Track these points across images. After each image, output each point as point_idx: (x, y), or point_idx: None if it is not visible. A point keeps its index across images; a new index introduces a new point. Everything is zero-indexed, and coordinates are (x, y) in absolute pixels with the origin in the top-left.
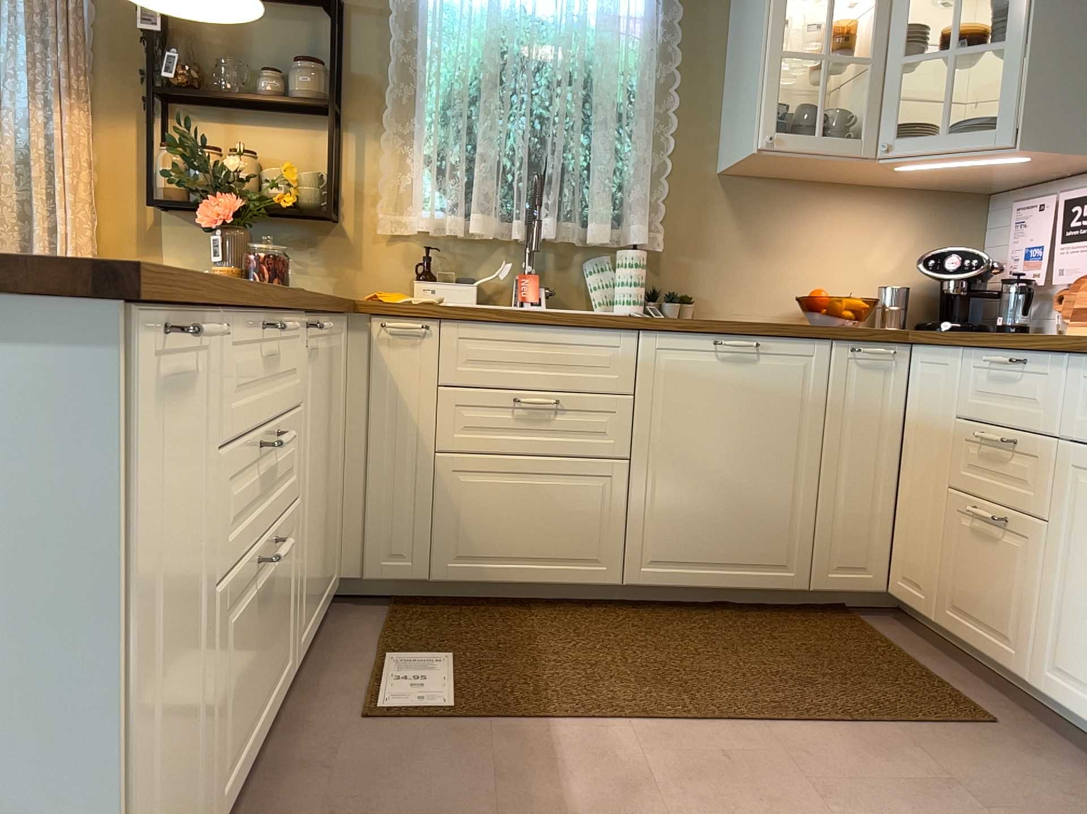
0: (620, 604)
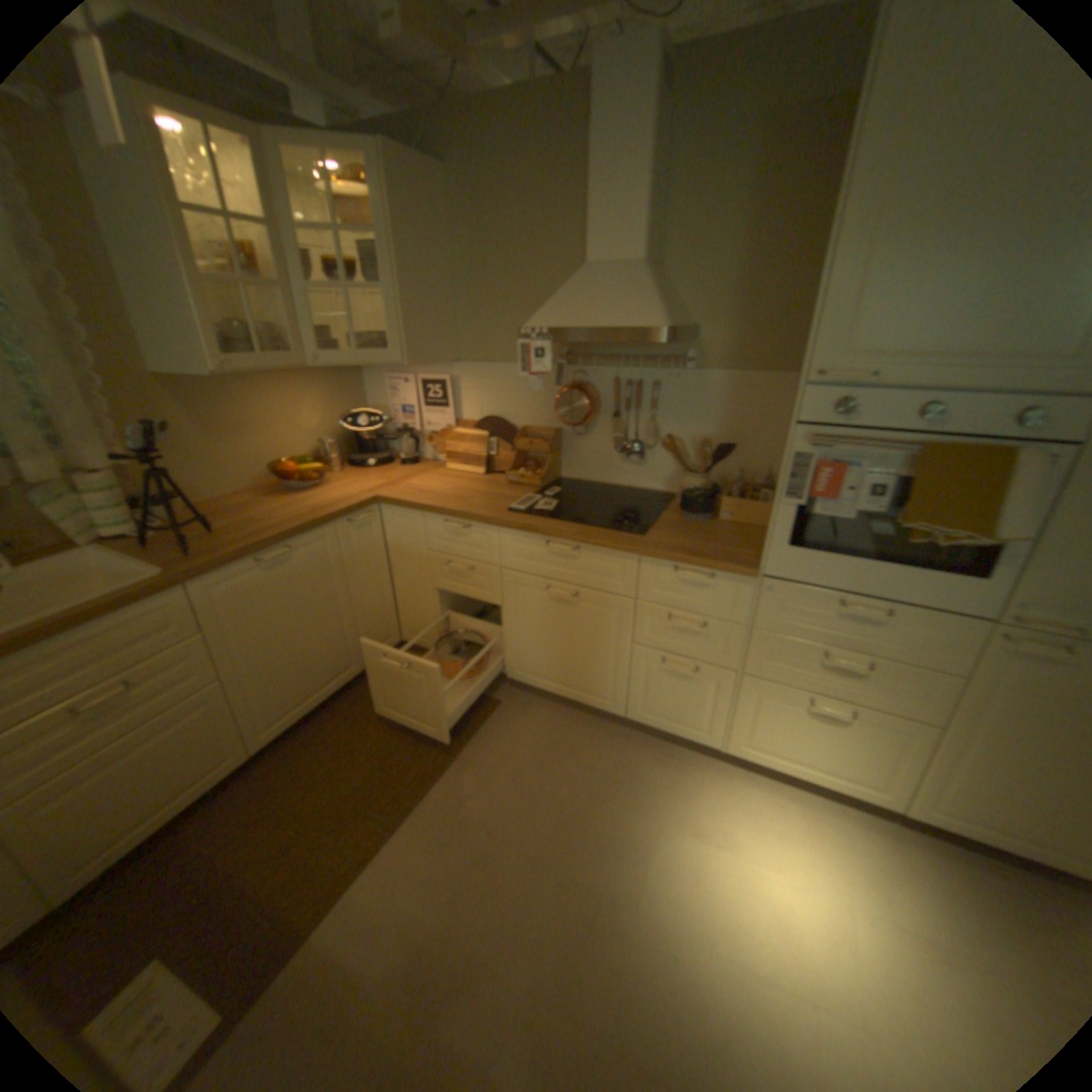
0: (244, 765)
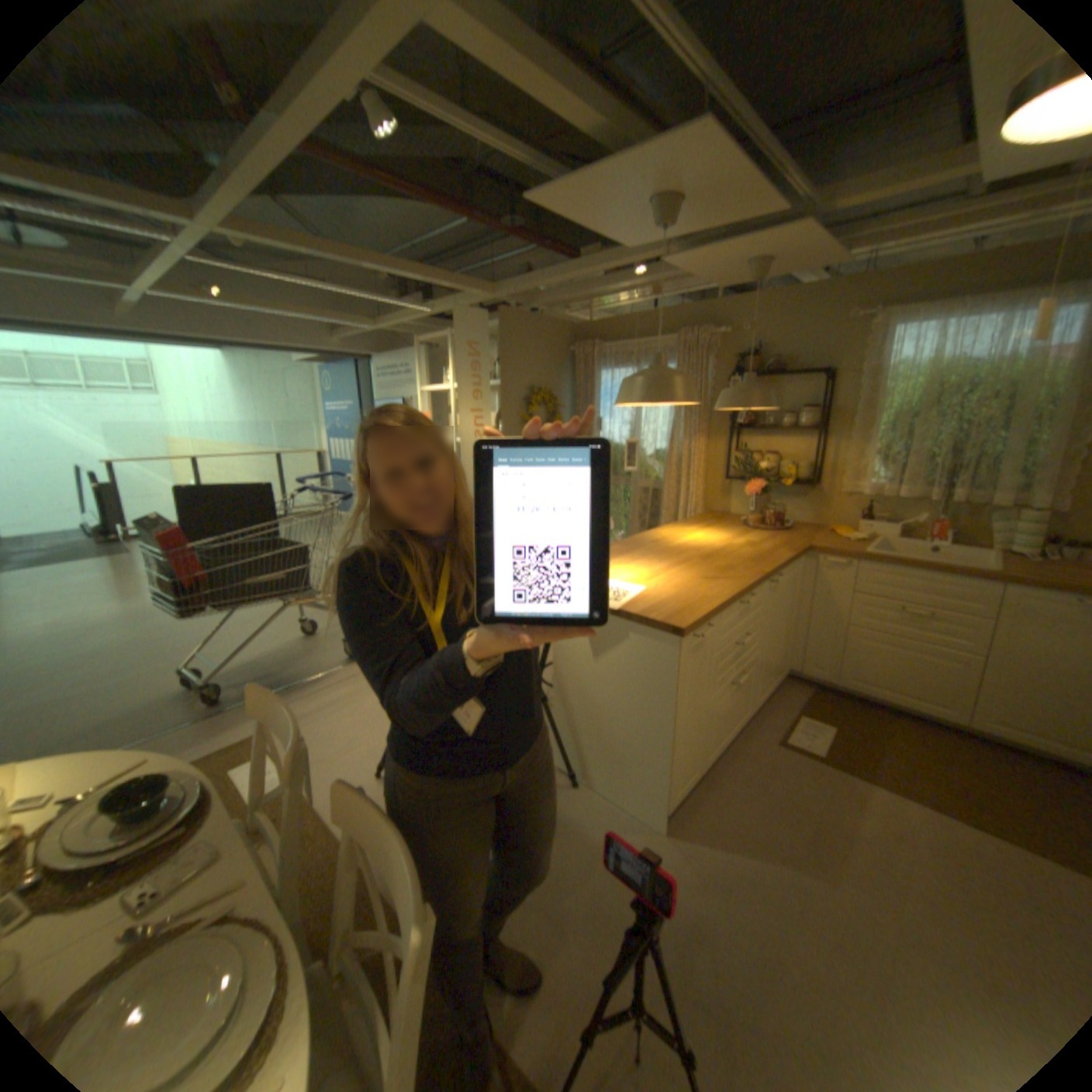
0: (969, 736)
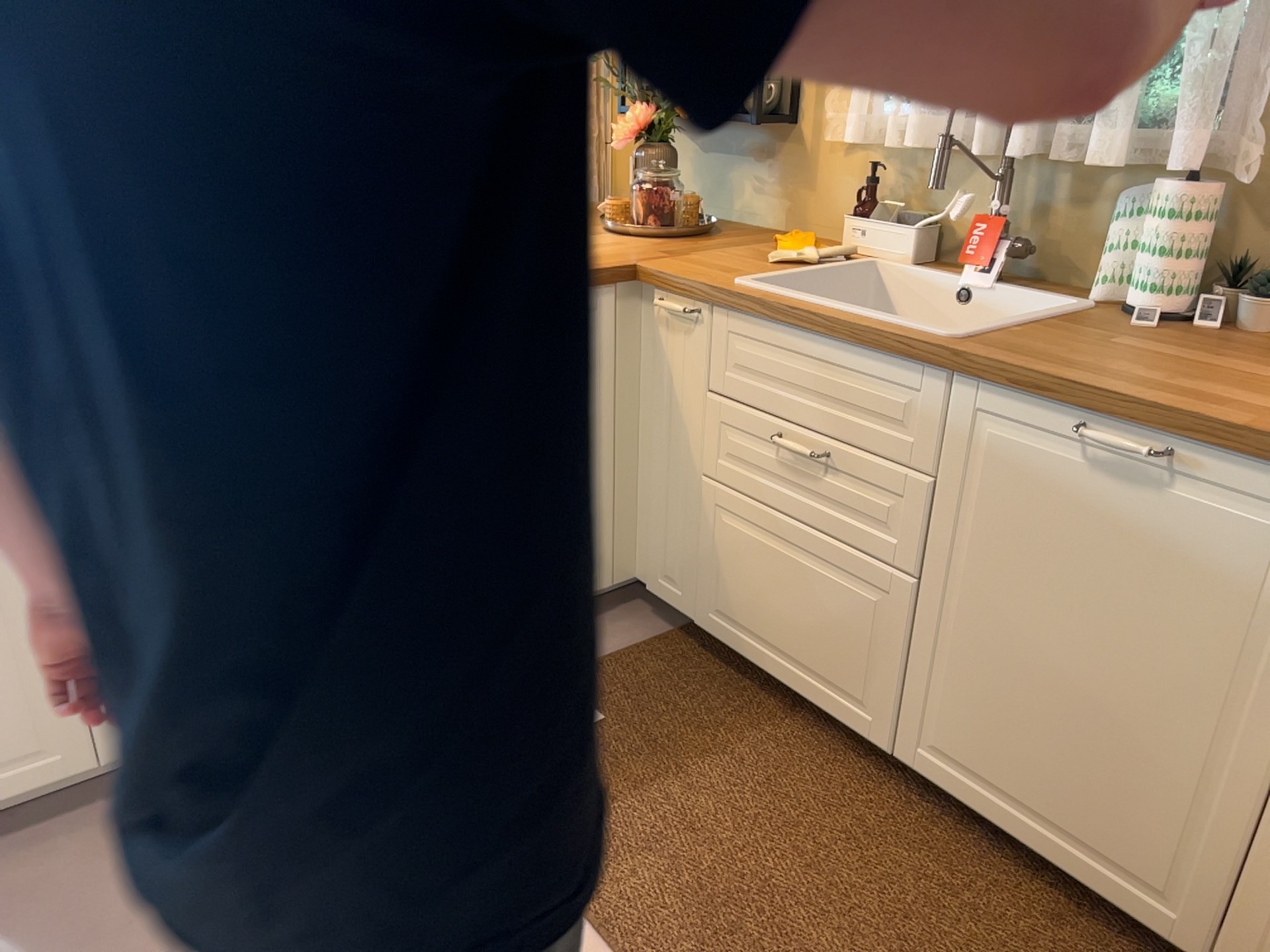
0: (913, 776)
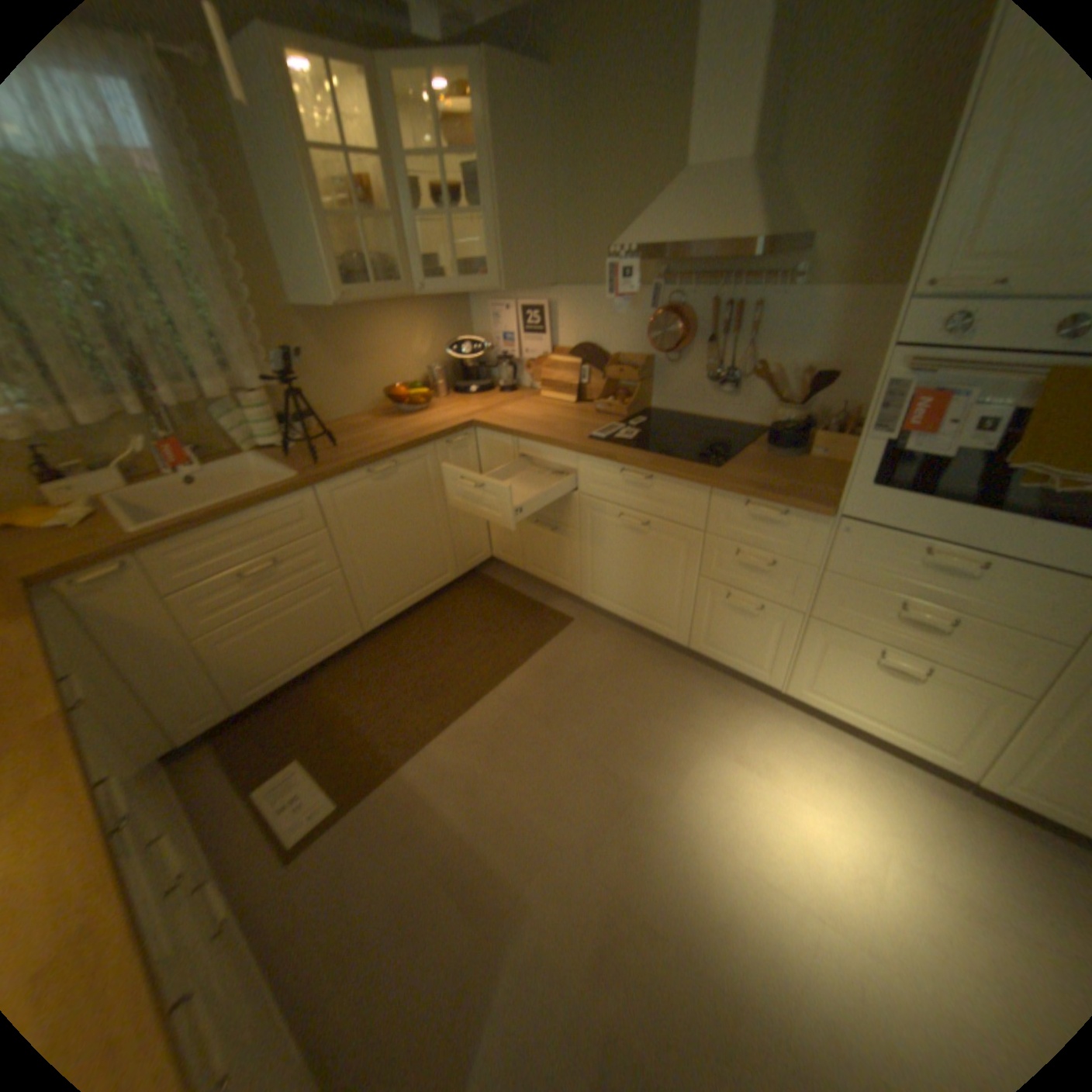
0: (361, 642)
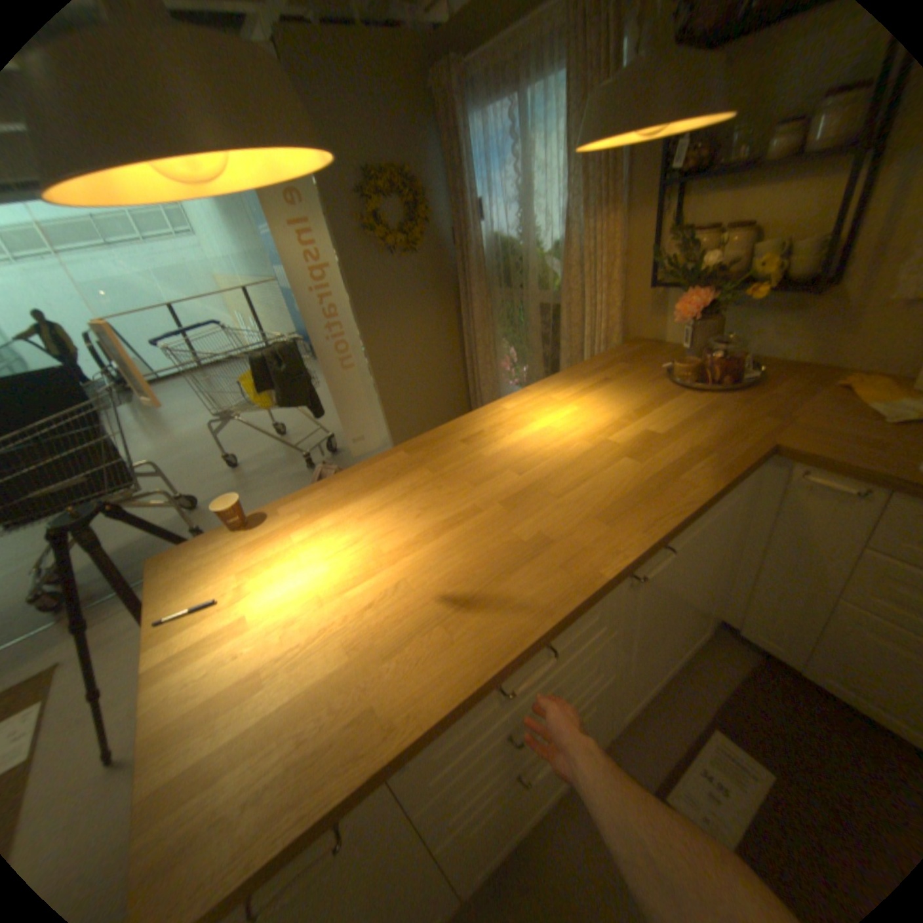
0: None
